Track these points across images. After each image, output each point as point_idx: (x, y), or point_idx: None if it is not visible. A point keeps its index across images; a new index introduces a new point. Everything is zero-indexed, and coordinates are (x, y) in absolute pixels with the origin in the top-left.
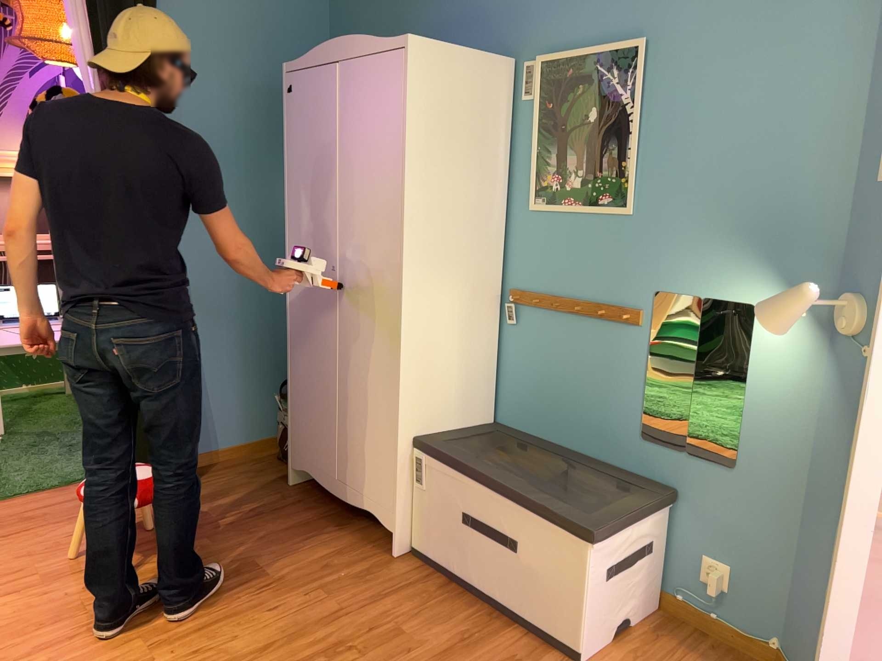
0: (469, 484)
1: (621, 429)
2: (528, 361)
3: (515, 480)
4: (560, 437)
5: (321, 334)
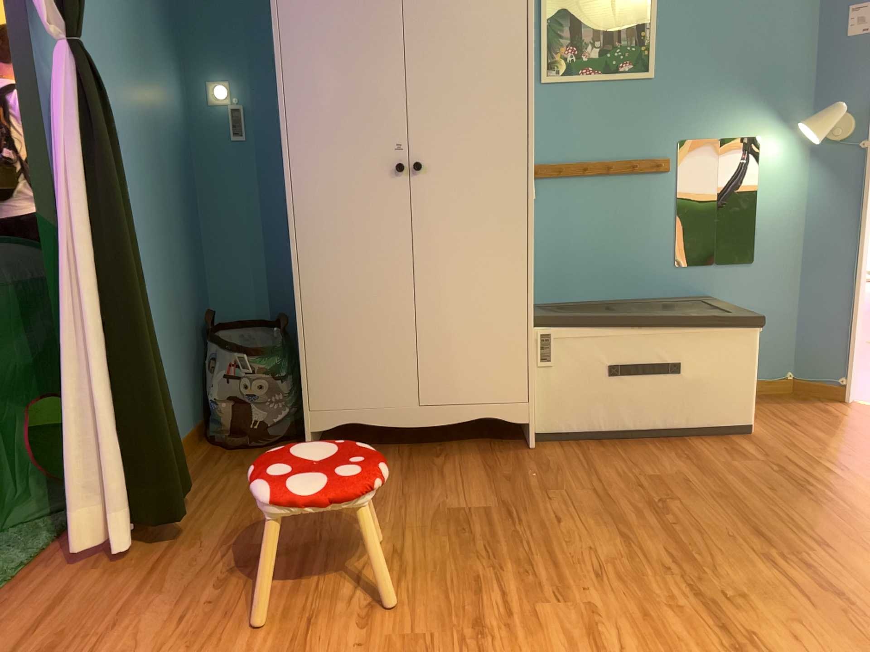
0: (618, 332)
1: (655, 265)
2: (550, 232)
3: (654, 314)
4: (593, 292)
5: (375, 235)
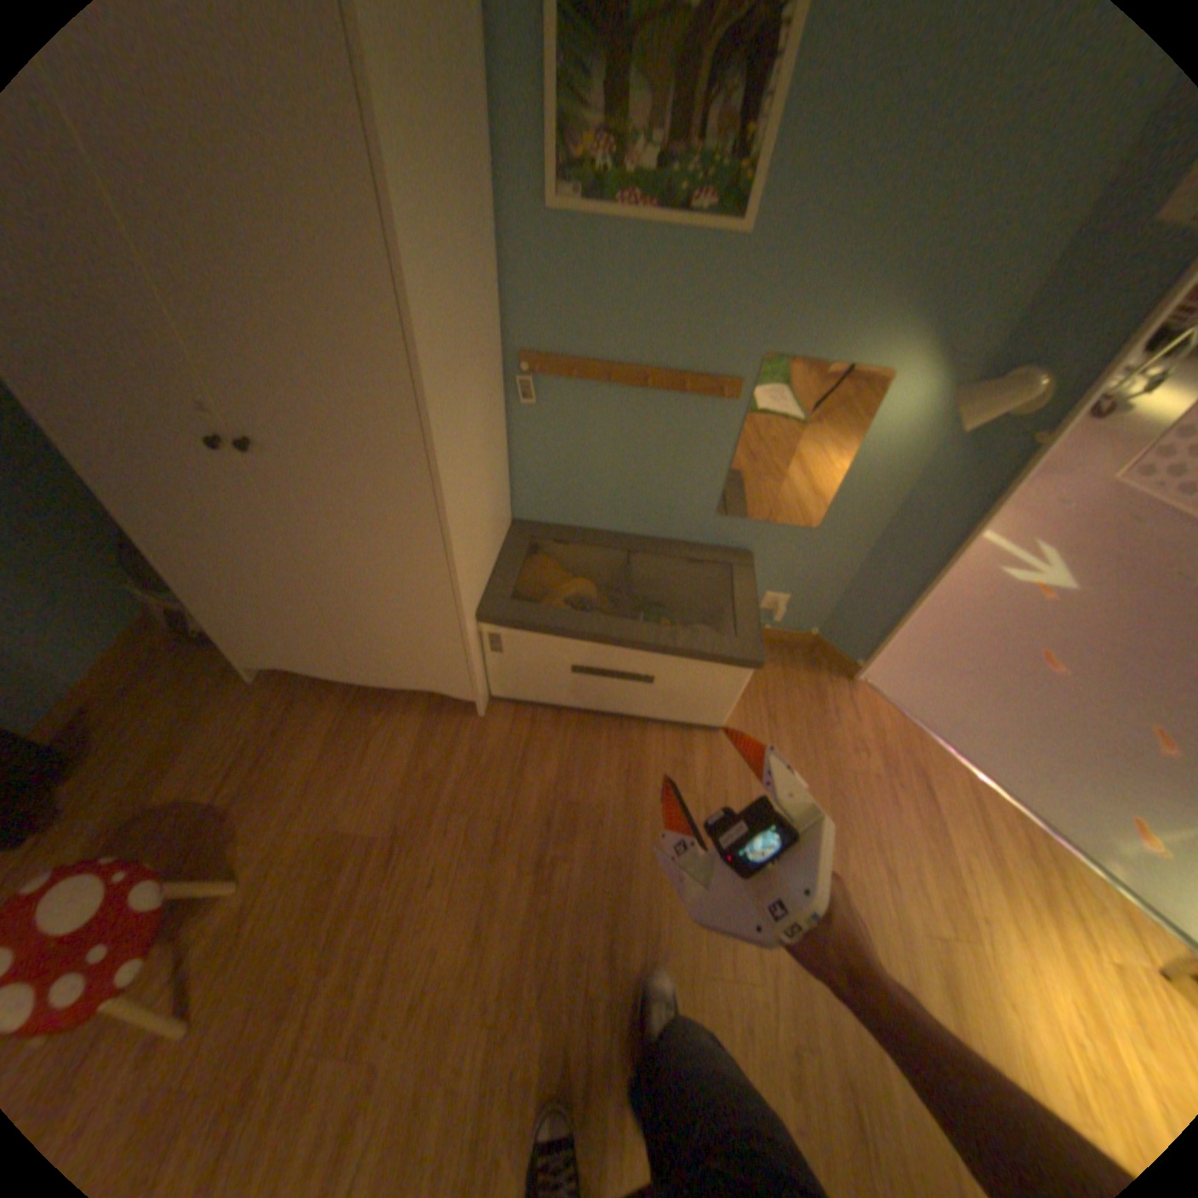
0: (586, 646)
1: (692, 509)
2: (559, 449)
3: (641, 625)
4: (610, 524)
5: (230, 519)
